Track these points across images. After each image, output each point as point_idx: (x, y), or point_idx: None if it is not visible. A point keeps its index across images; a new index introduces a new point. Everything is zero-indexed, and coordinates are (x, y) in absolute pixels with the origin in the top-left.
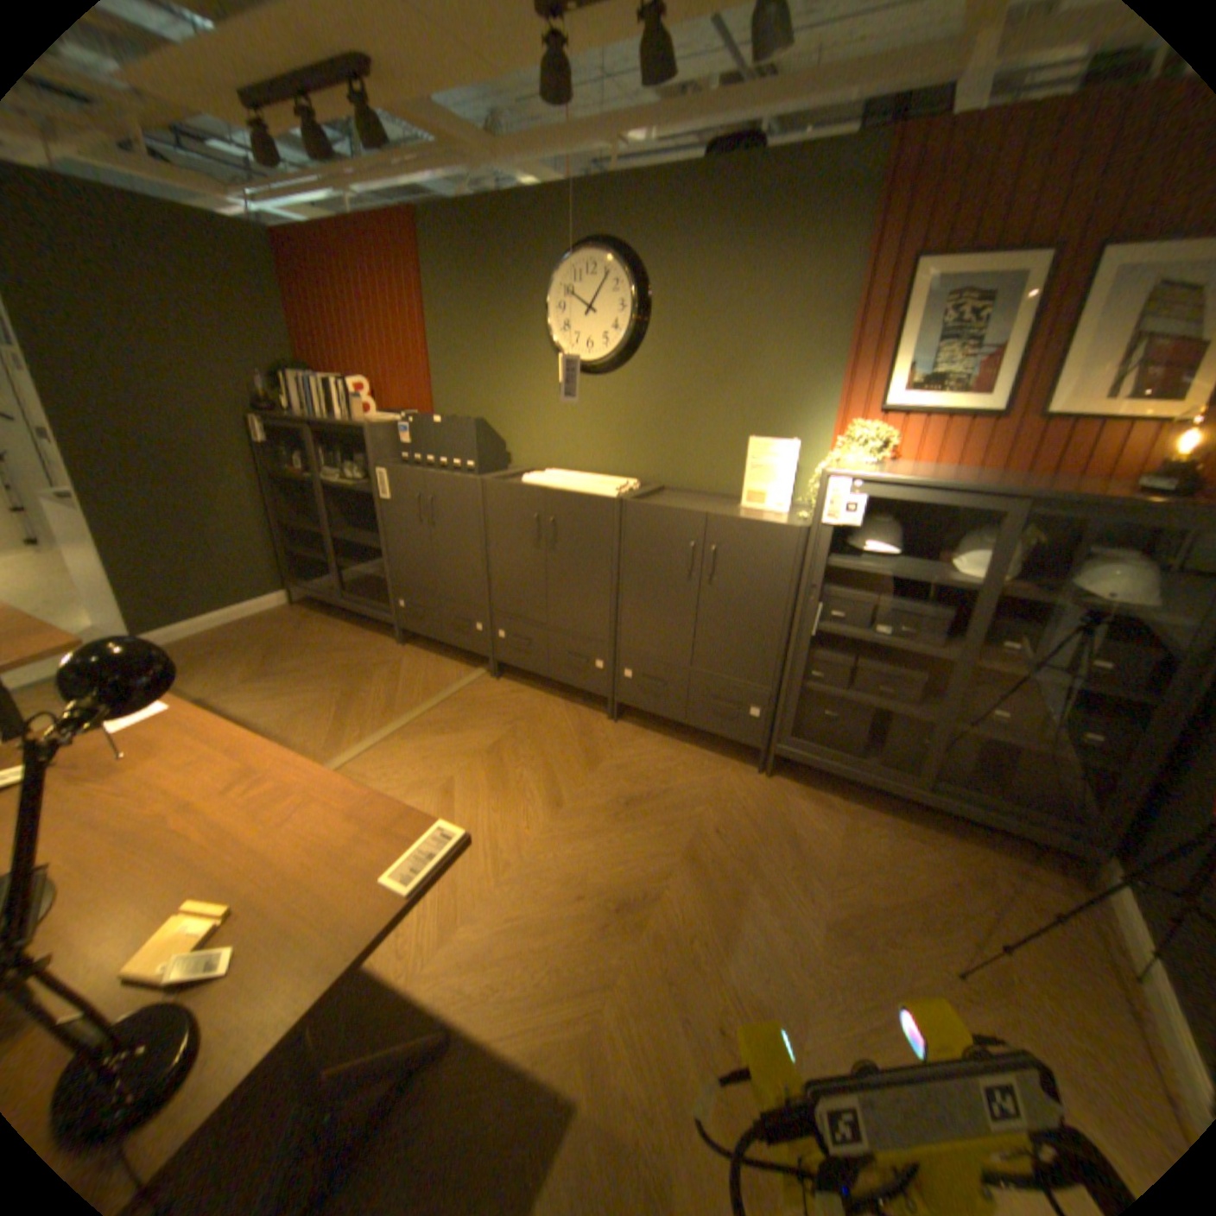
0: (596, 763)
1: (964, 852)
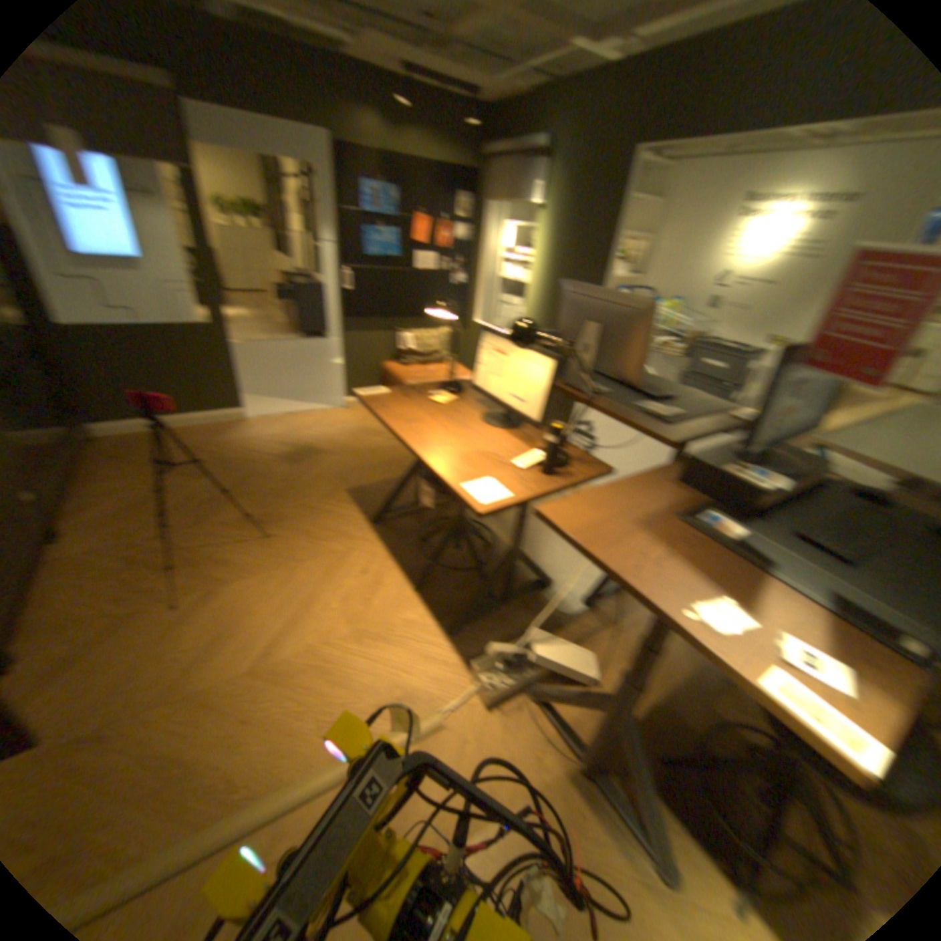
0: (129, 617)
1: (95, 467)
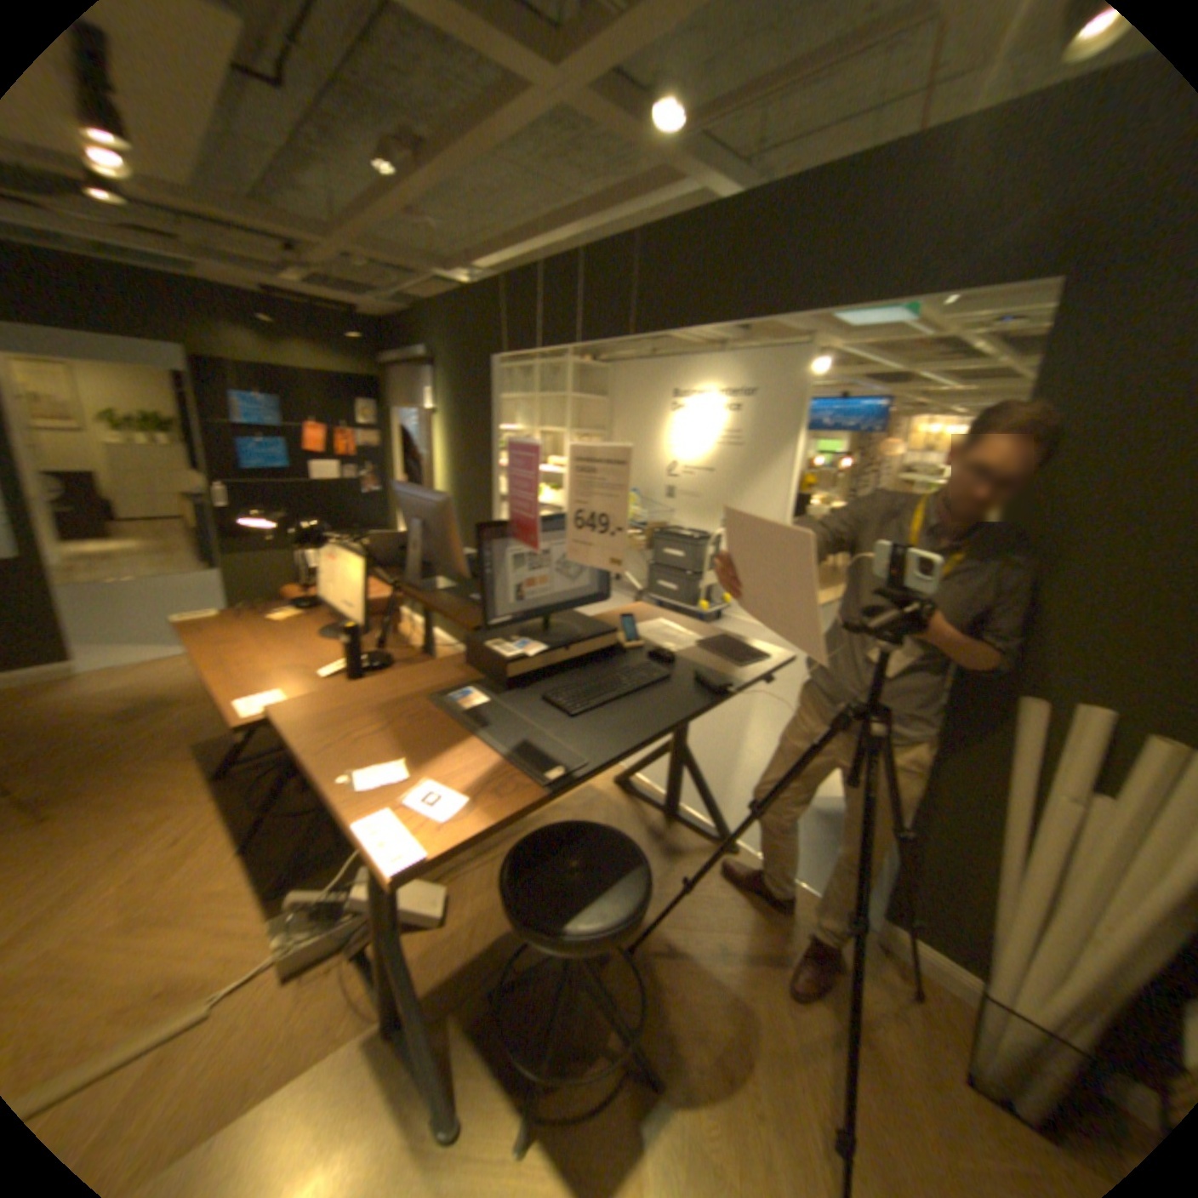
0: None
1: None
